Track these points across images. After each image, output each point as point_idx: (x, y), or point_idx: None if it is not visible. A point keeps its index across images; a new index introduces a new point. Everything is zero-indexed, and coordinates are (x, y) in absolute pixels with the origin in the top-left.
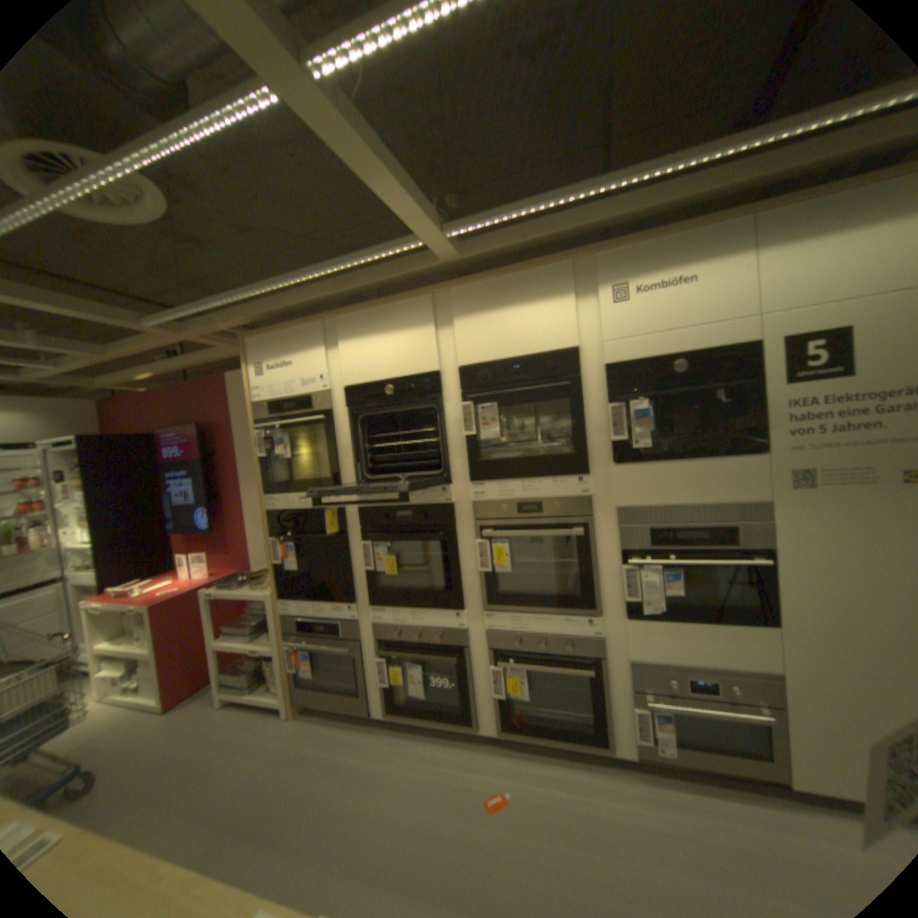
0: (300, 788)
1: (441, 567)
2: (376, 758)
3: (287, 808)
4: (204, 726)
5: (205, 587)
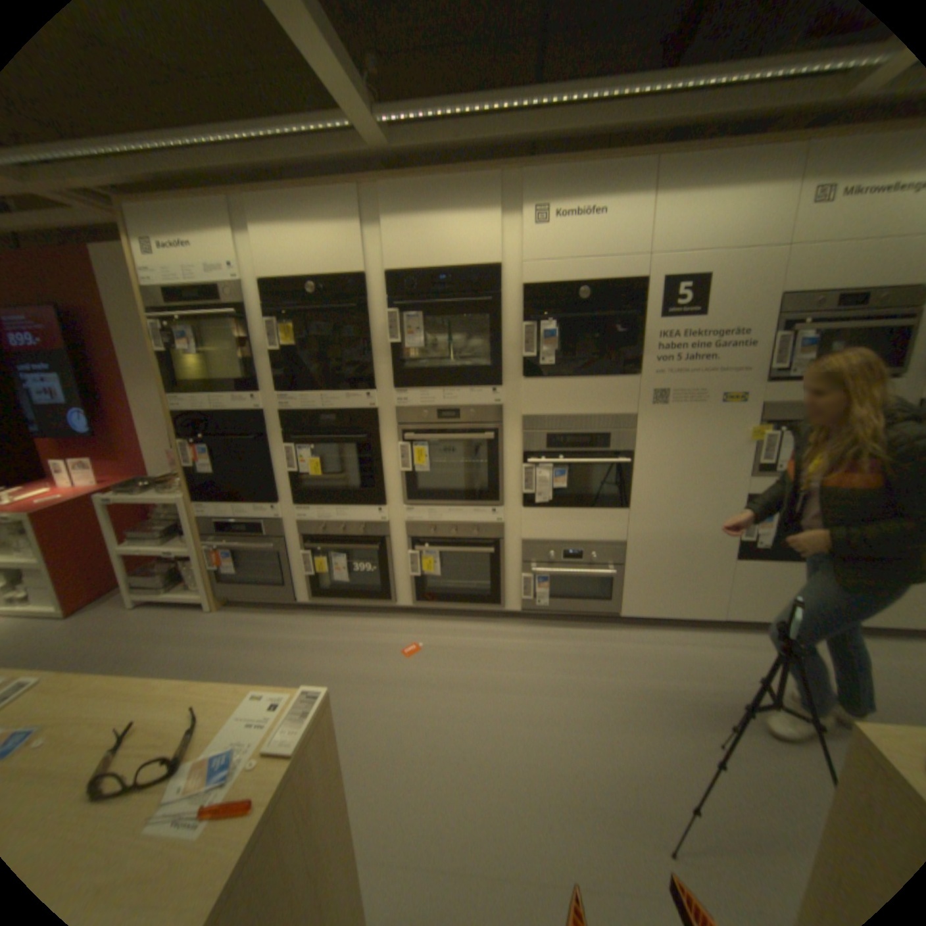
0: (233, 660)
1: (364, 468)
2: (304, 632)
3: (223, 675)
4: (117, 625)
5: (94, 494)
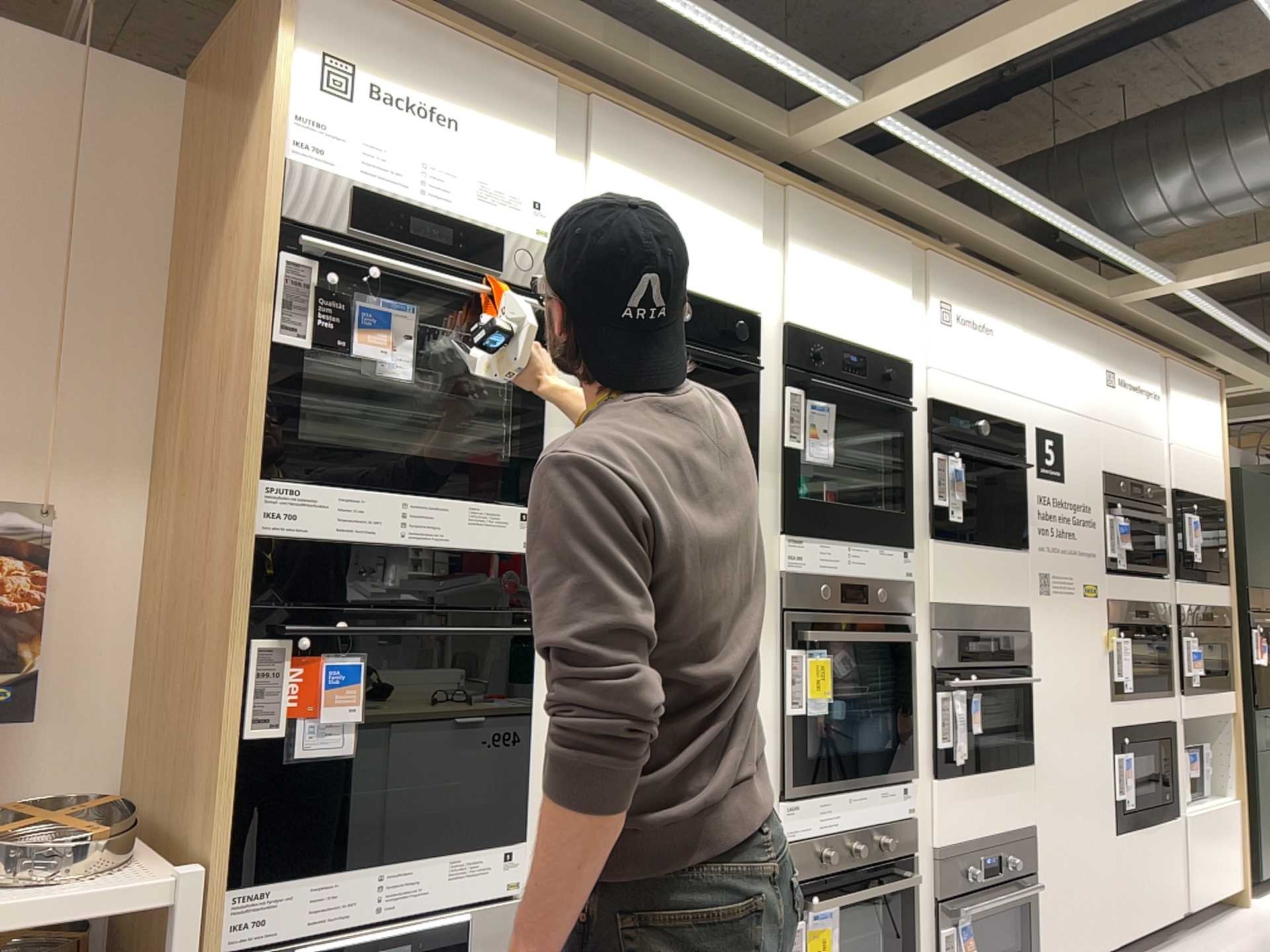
0: None
1: None
2: None
3: None
4: None
5: None
